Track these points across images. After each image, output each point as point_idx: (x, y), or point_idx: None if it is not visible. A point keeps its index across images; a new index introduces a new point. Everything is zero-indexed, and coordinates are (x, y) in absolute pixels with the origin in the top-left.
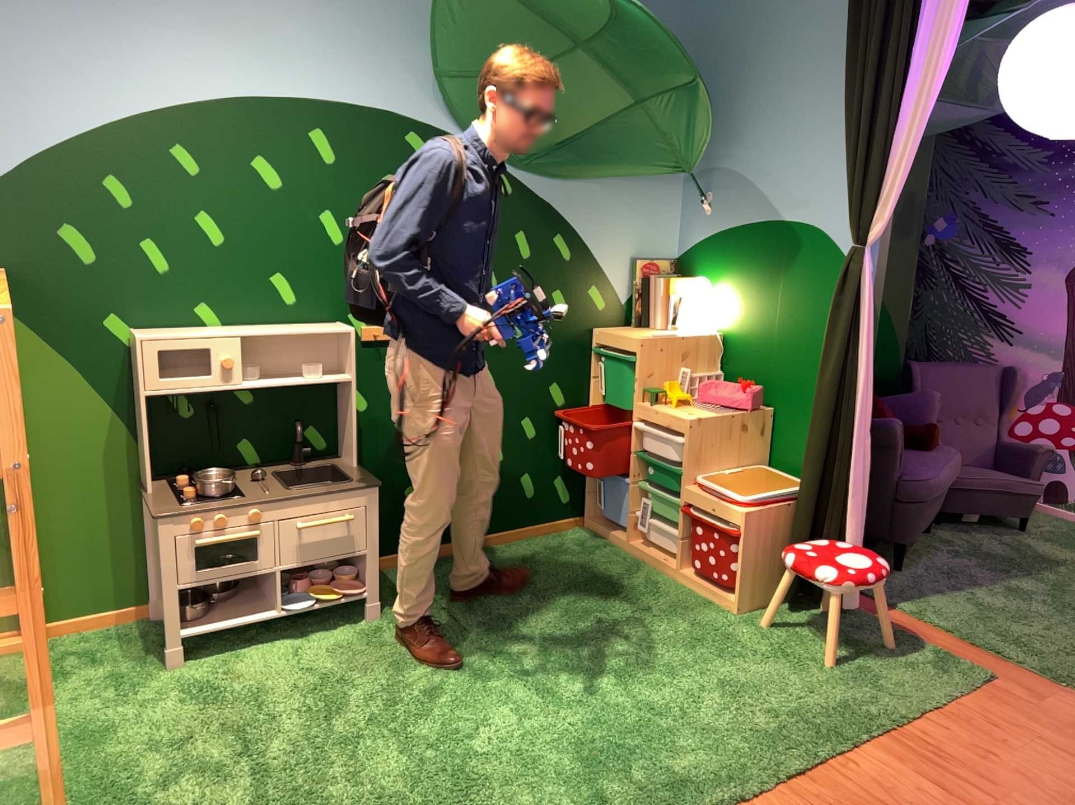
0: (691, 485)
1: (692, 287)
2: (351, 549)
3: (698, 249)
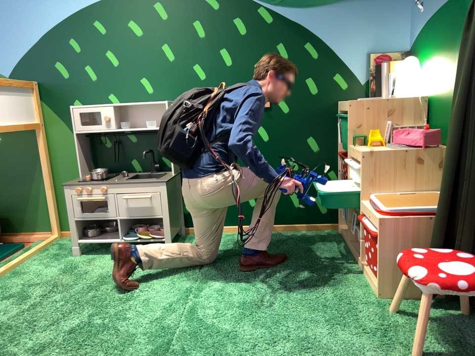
0: (368, 201)
1: (405, 63)
2: (151, 215)
3: (419, 37)
